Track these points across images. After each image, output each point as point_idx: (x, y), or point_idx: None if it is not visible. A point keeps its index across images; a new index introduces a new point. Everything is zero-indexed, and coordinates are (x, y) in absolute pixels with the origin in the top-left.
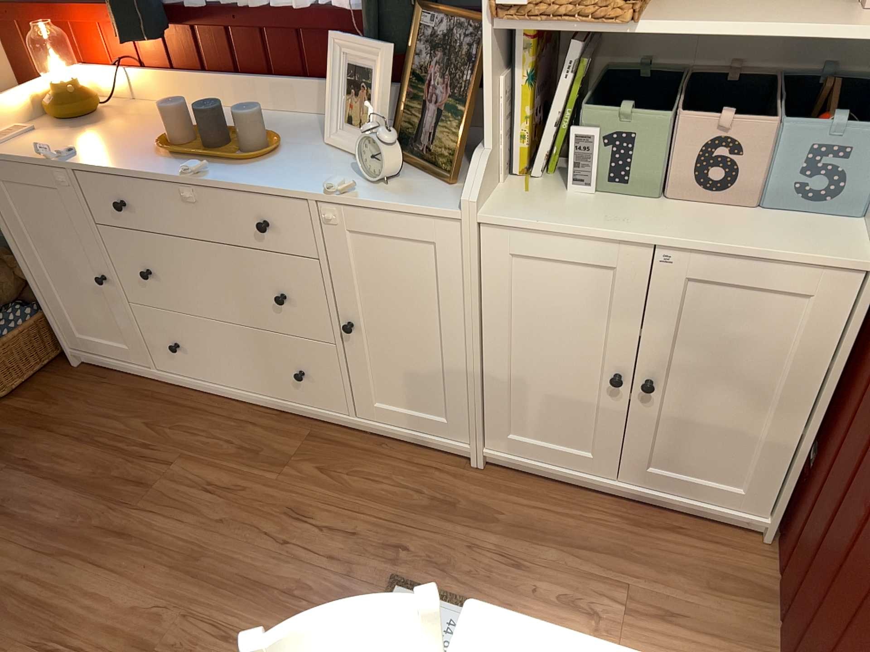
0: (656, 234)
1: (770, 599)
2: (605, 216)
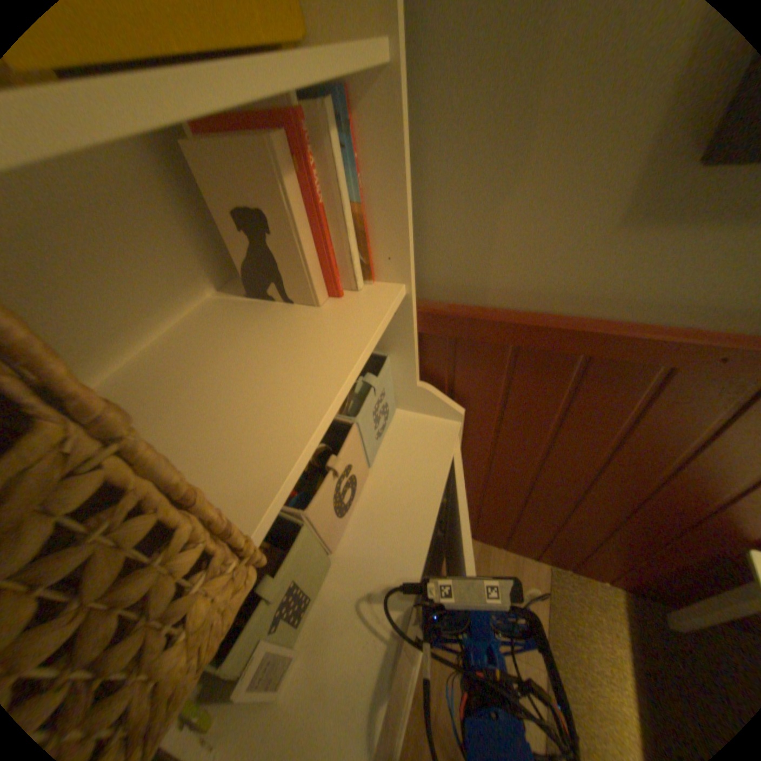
0: (404, 575)
1: (493, 547)
2: (352, 635)
